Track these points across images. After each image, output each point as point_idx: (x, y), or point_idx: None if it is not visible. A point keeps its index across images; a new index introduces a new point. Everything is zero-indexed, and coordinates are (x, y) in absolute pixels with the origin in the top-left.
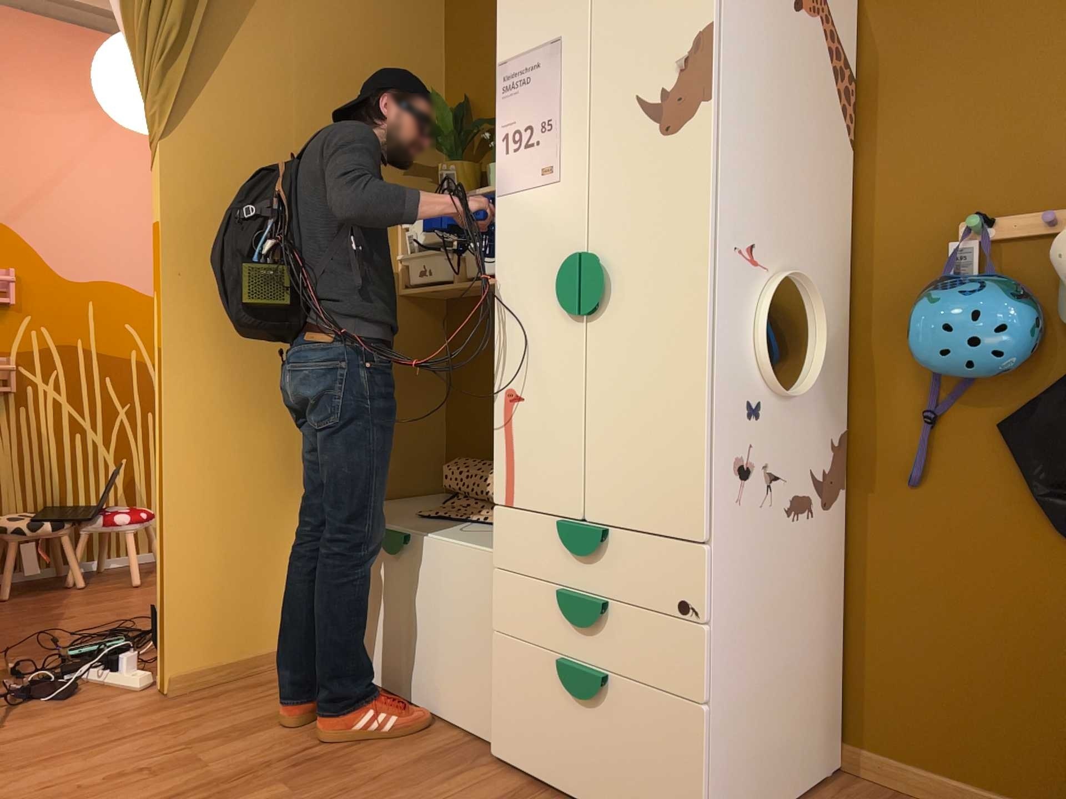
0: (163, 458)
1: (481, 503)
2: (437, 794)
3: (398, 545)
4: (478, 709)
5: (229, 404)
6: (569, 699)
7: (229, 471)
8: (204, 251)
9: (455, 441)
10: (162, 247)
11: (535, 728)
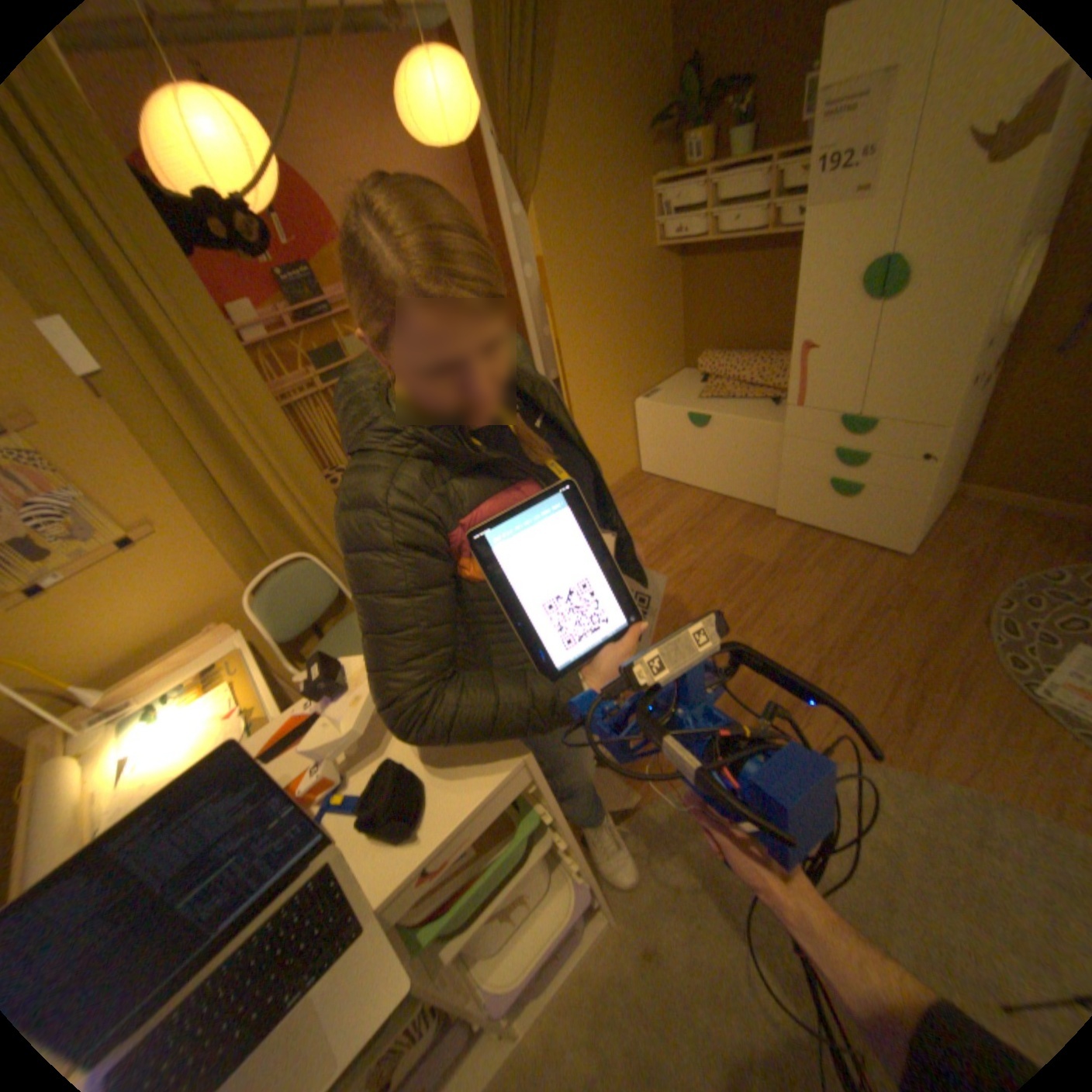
0: (570, 401)
1: (735, 382)
2: (762, 536)
3: (705, 421)
4: (761, 493)
5: (590, 360)
6: (833, 492)
7: (596, 396)
8: (564, 268)
9: (693, 336)
10: (545, 275)
11: (808, 503)
